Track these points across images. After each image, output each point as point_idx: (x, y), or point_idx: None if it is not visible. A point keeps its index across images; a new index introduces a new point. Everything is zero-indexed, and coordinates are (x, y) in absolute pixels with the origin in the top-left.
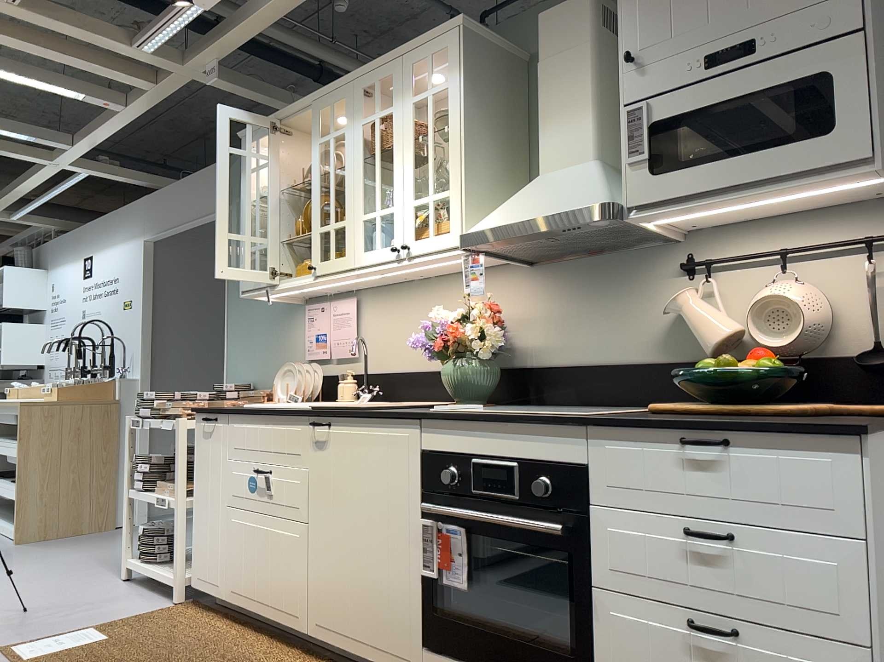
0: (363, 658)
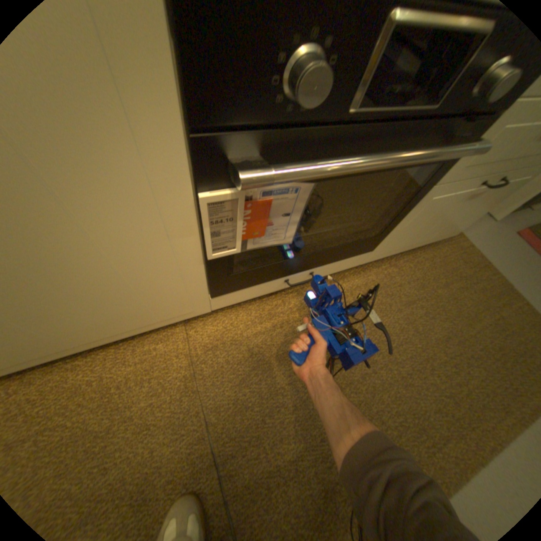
0: (111, 340)
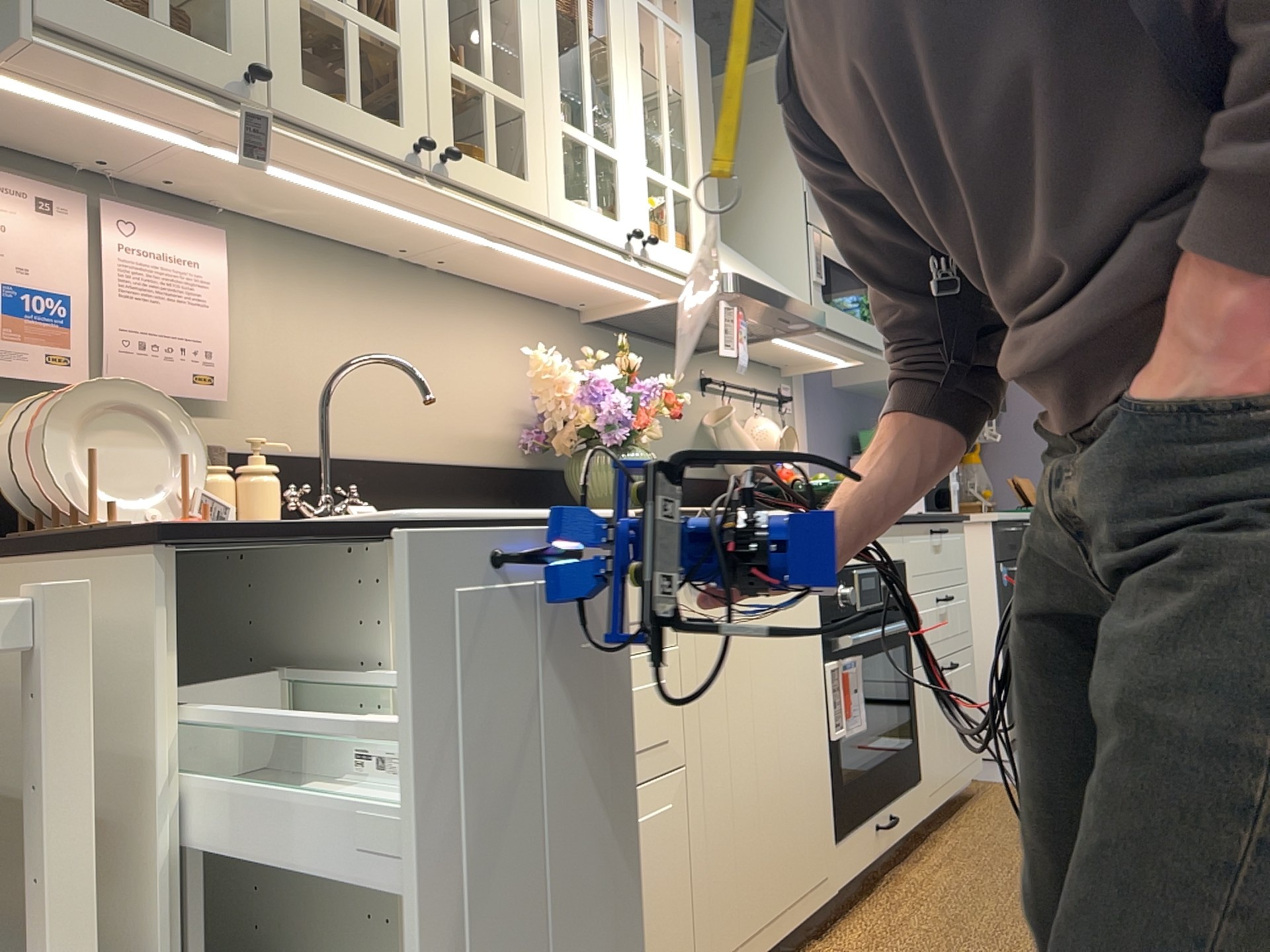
0: (781, 940)
